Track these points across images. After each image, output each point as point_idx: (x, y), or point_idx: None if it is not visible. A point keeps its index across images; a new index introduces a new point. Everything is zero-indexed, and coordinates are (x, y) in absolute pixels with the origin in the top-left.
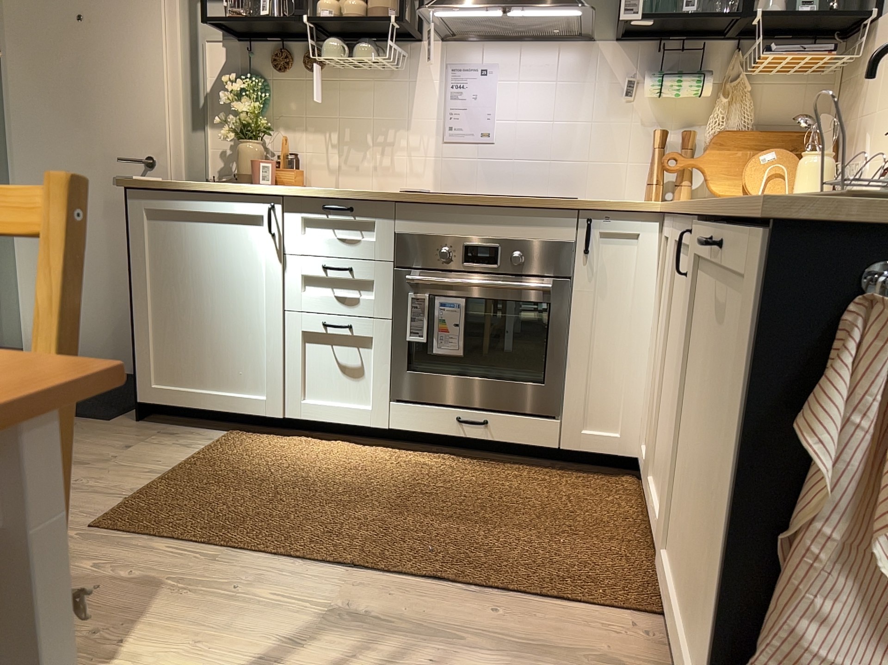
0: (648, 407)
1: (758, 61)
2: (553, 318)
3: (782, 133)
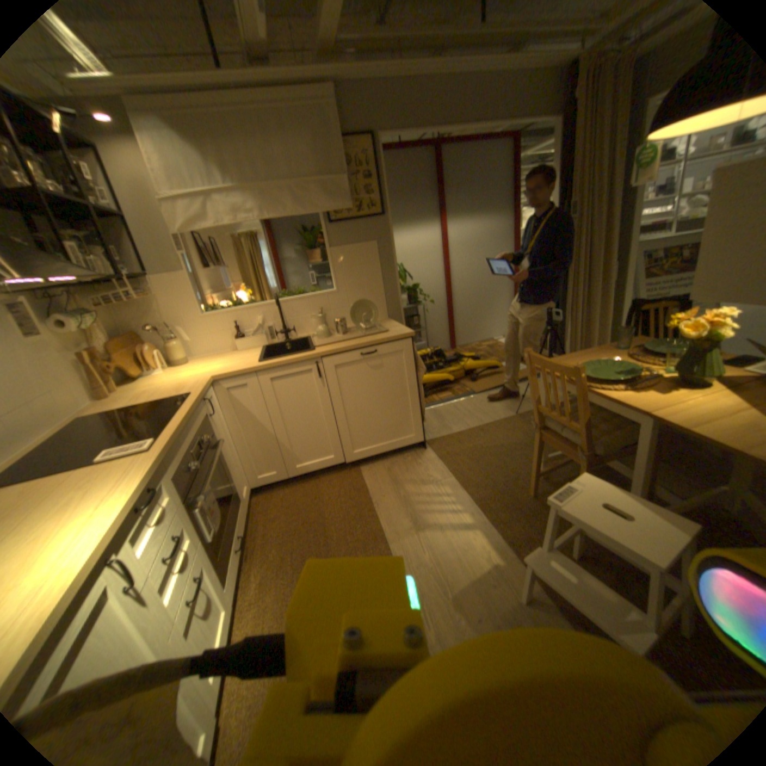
0: (249, 460)
1: (105, 296)
2: (220, 456)
3: (108, 333)
